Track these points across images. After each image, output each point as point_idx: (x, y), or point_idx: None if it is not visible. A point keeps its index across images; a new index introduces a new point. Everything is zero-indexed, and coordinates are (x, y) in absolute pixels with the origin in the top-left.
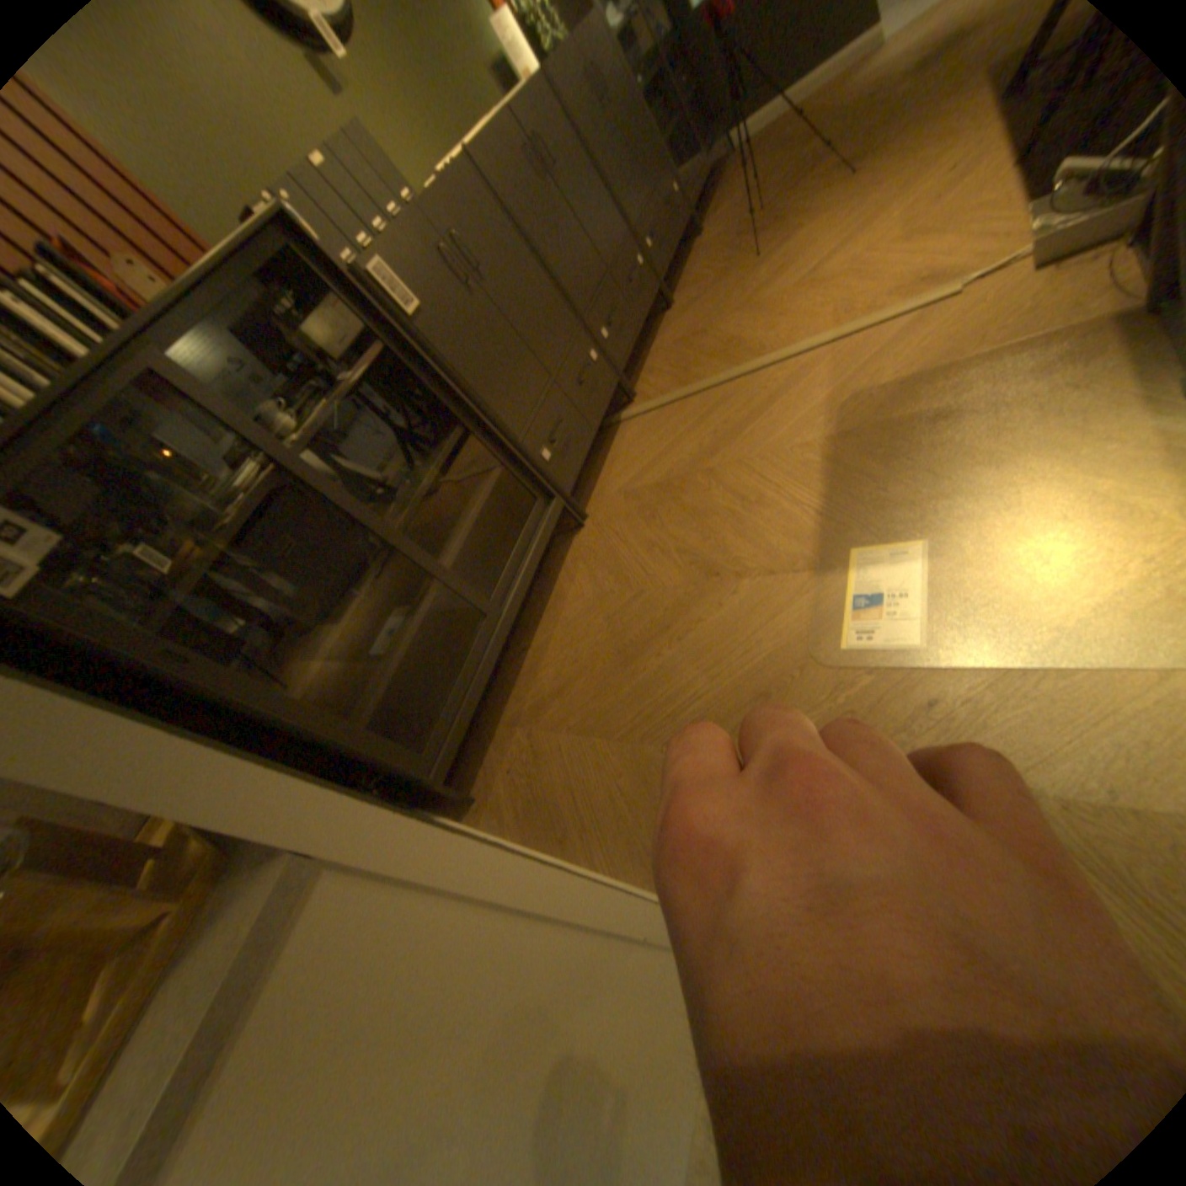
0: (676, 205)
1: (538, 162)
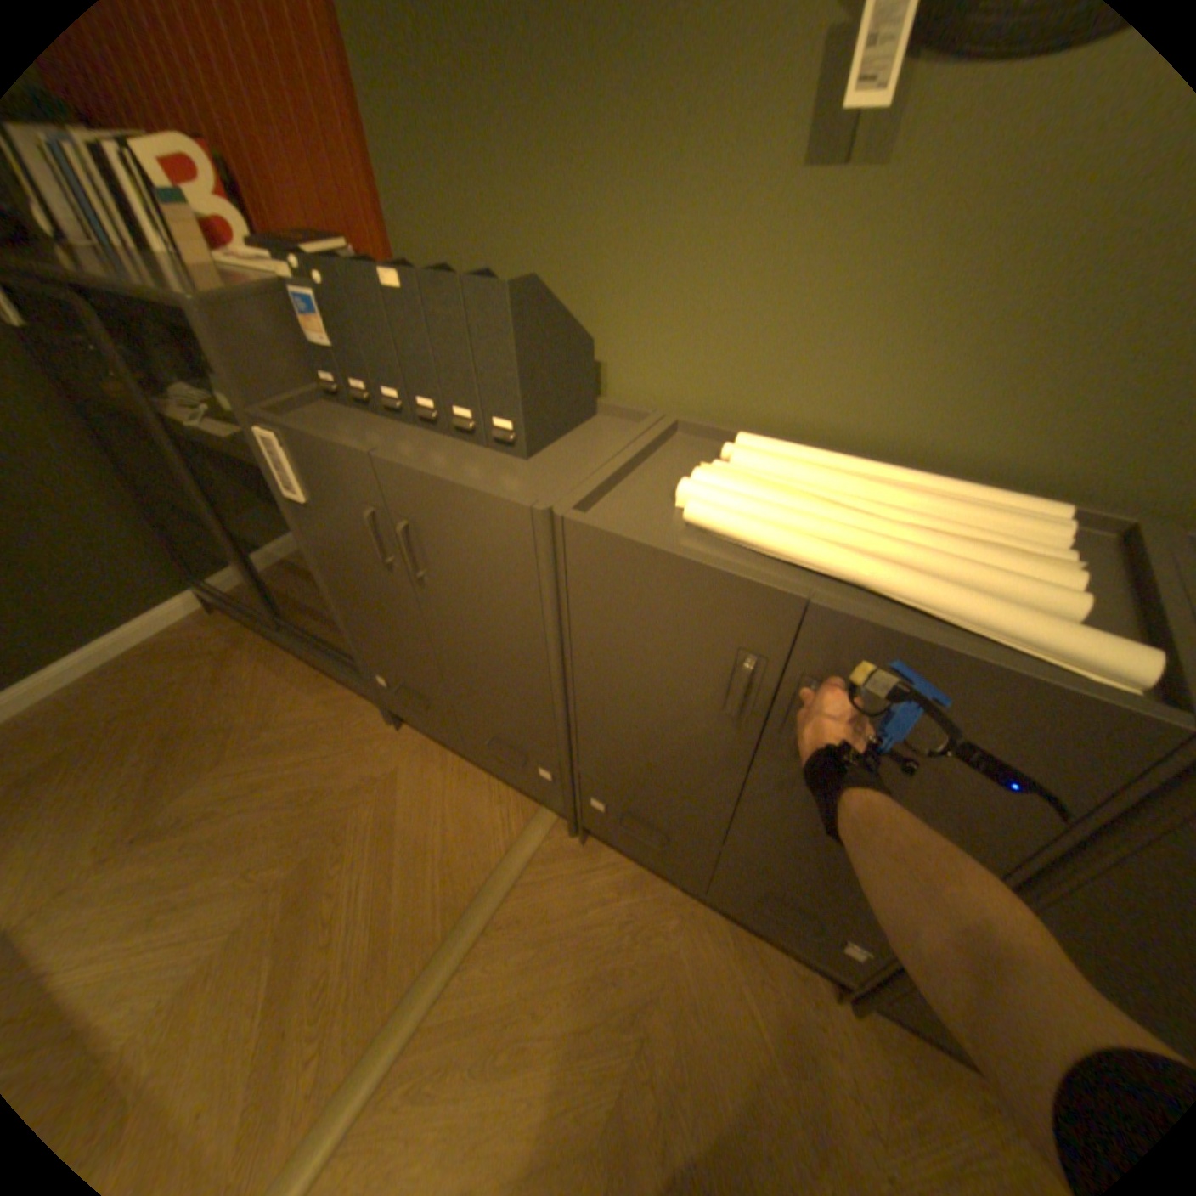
0: None
1: (747, 695)
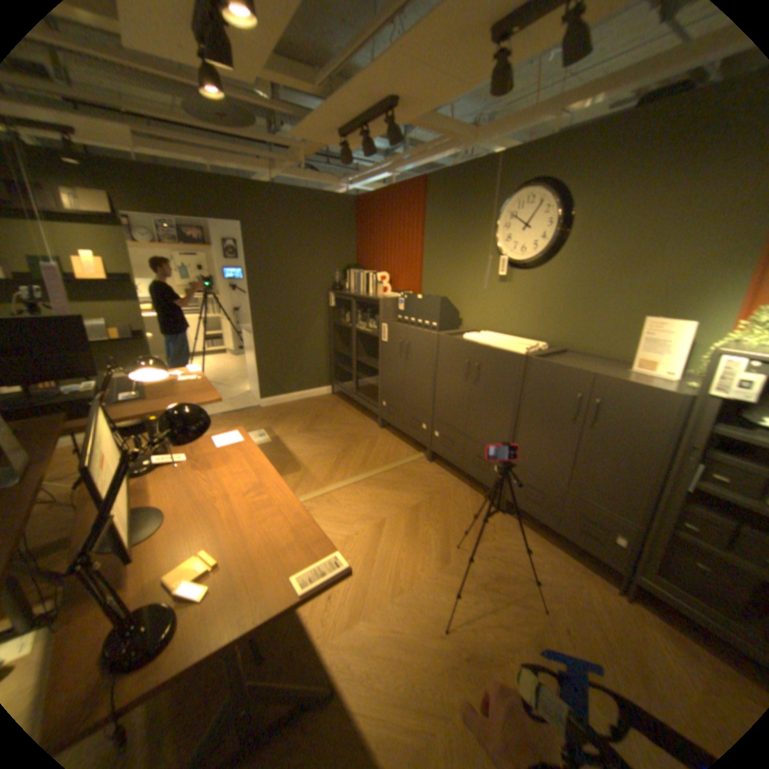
0: (593, 536)
1: (468, 372)
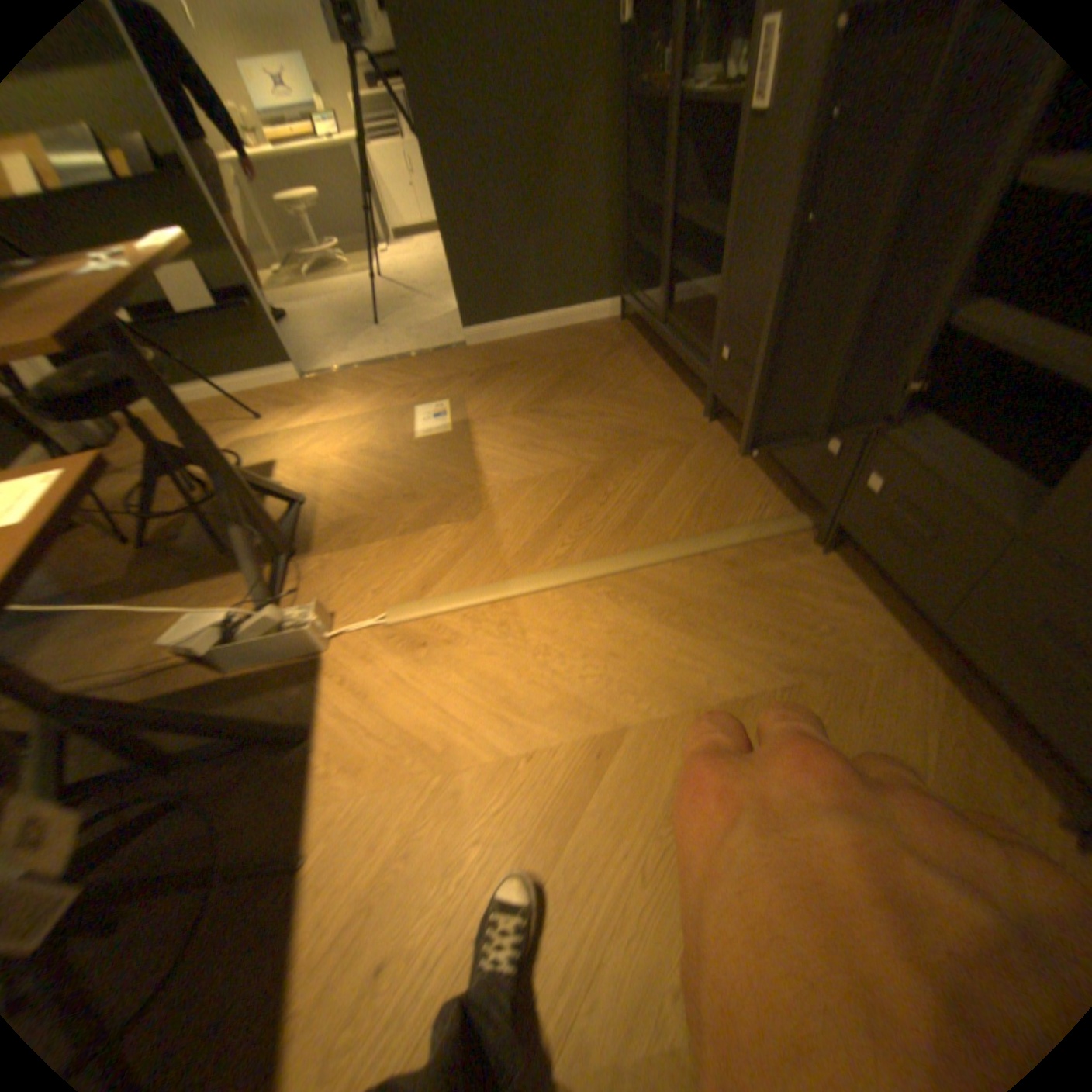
0: None
1: None
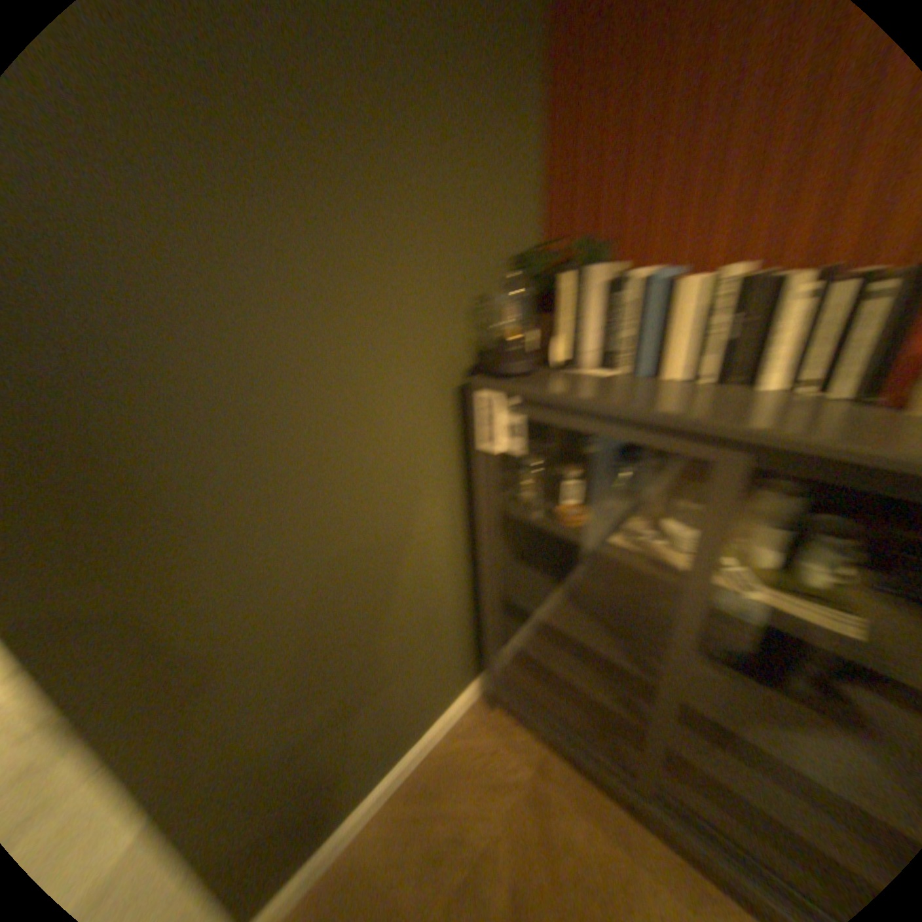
0: None
1: None
